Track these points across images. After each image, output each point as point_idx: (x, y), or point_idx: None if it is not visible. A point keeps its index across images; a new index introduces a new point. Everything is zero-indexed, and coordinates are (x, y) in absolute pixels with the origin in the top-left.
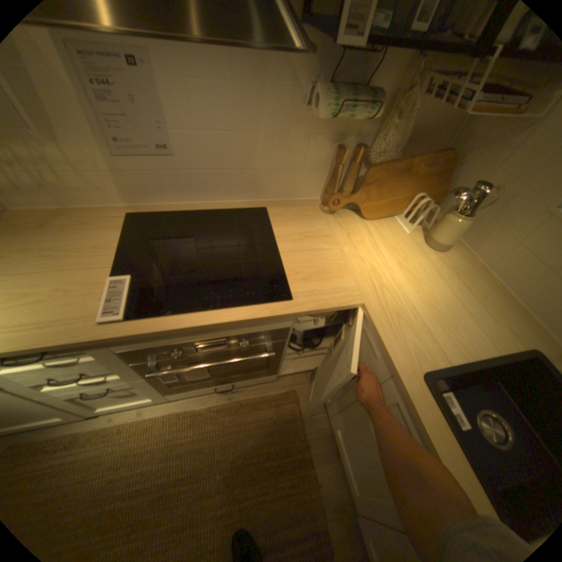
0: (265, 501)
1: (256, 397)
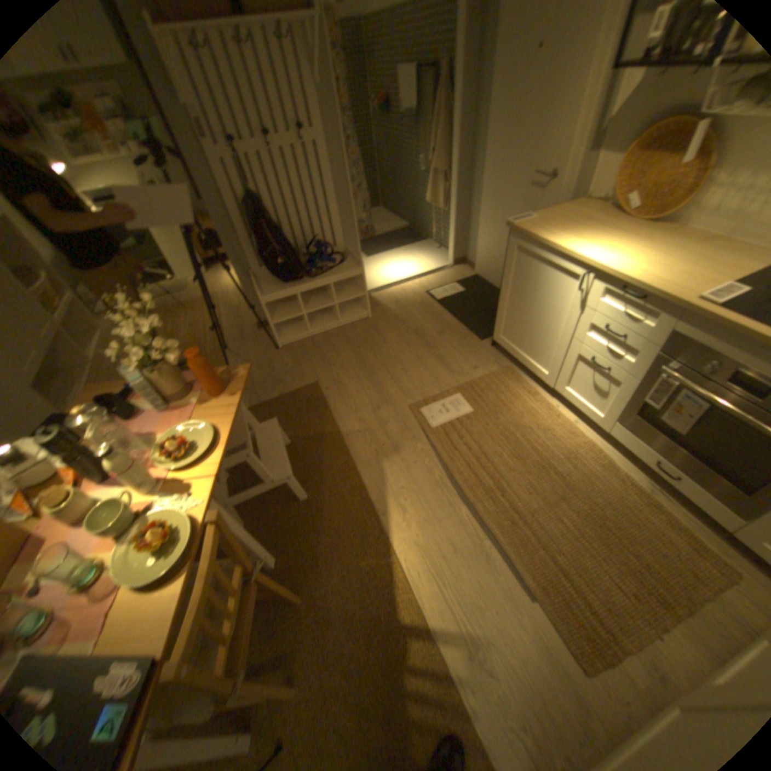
0: (601, 565)
1: (683, 523)
